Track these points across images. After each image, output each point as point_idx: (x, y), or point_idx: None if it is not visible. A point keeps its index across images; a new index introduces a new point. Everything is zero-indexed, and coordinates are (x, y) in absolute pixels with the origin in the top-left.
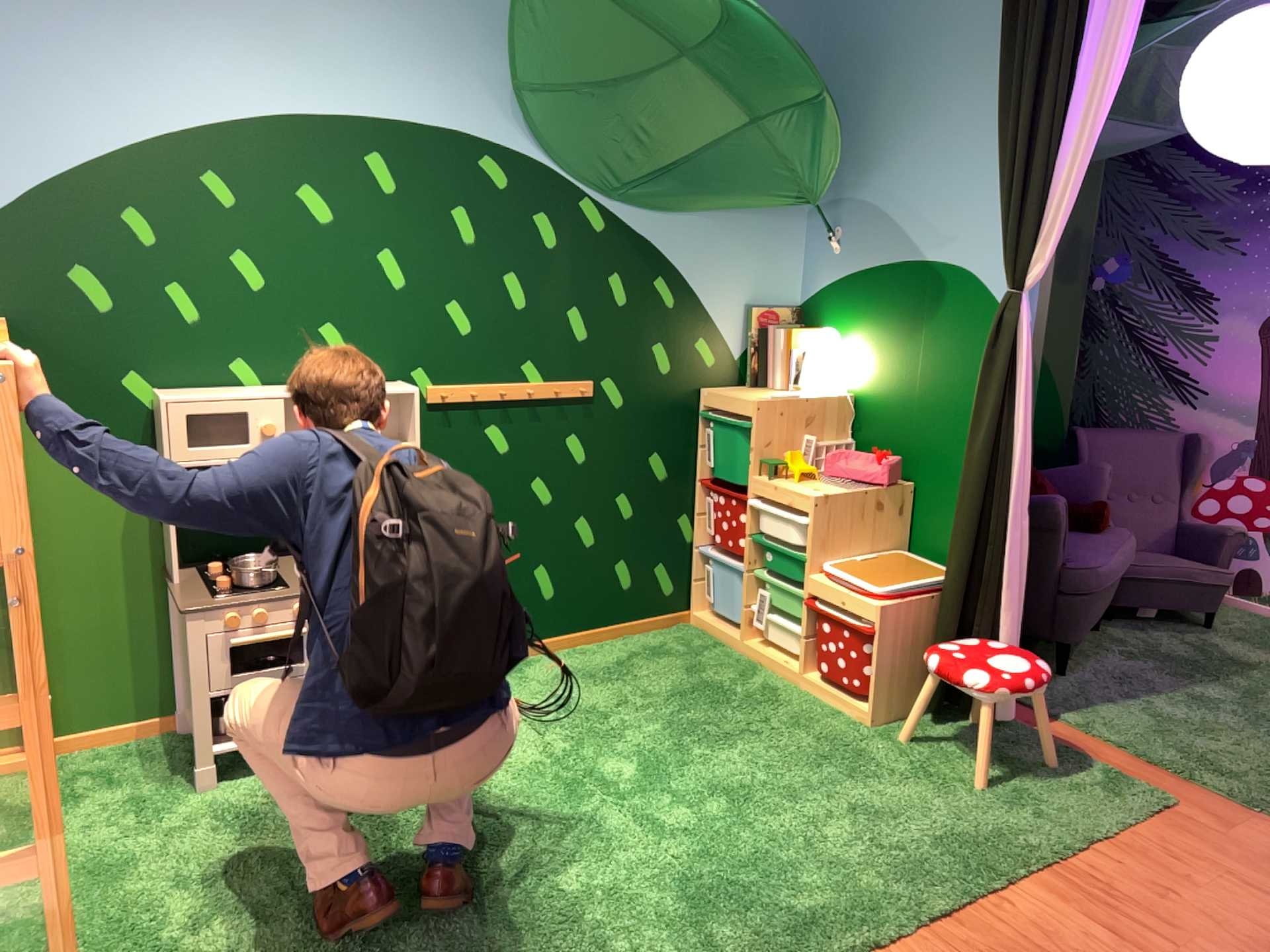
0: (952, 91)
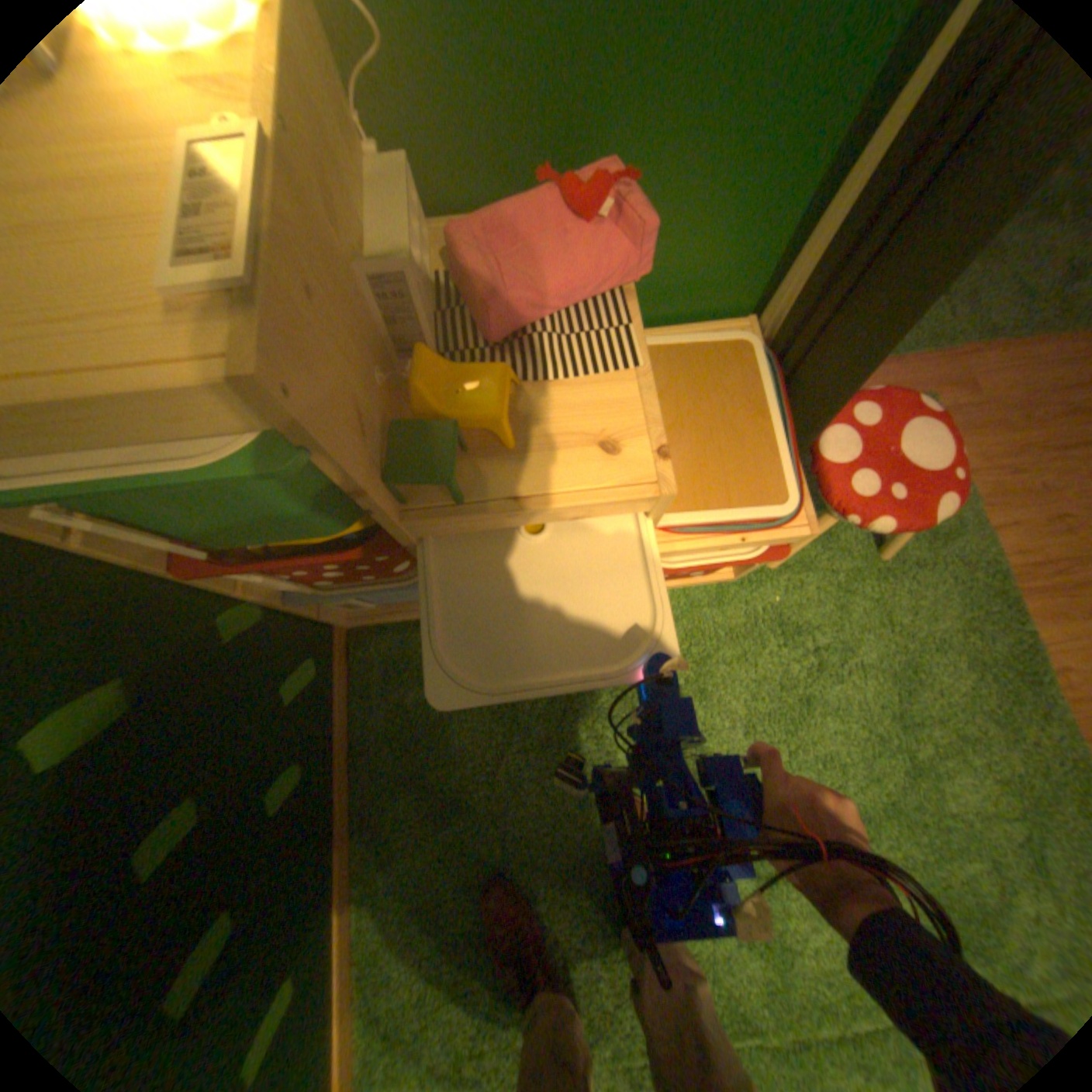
0: None
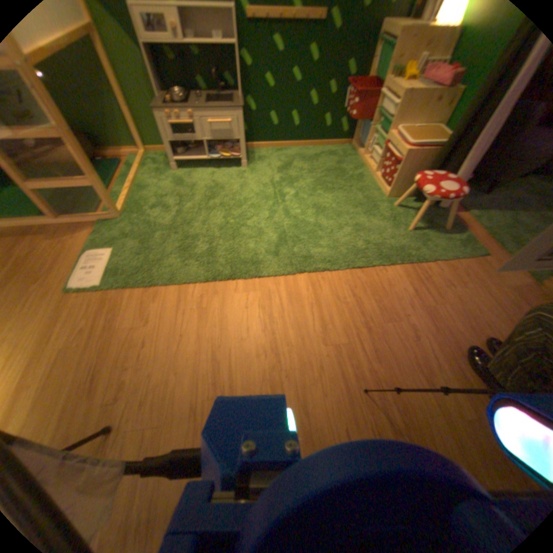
0: None
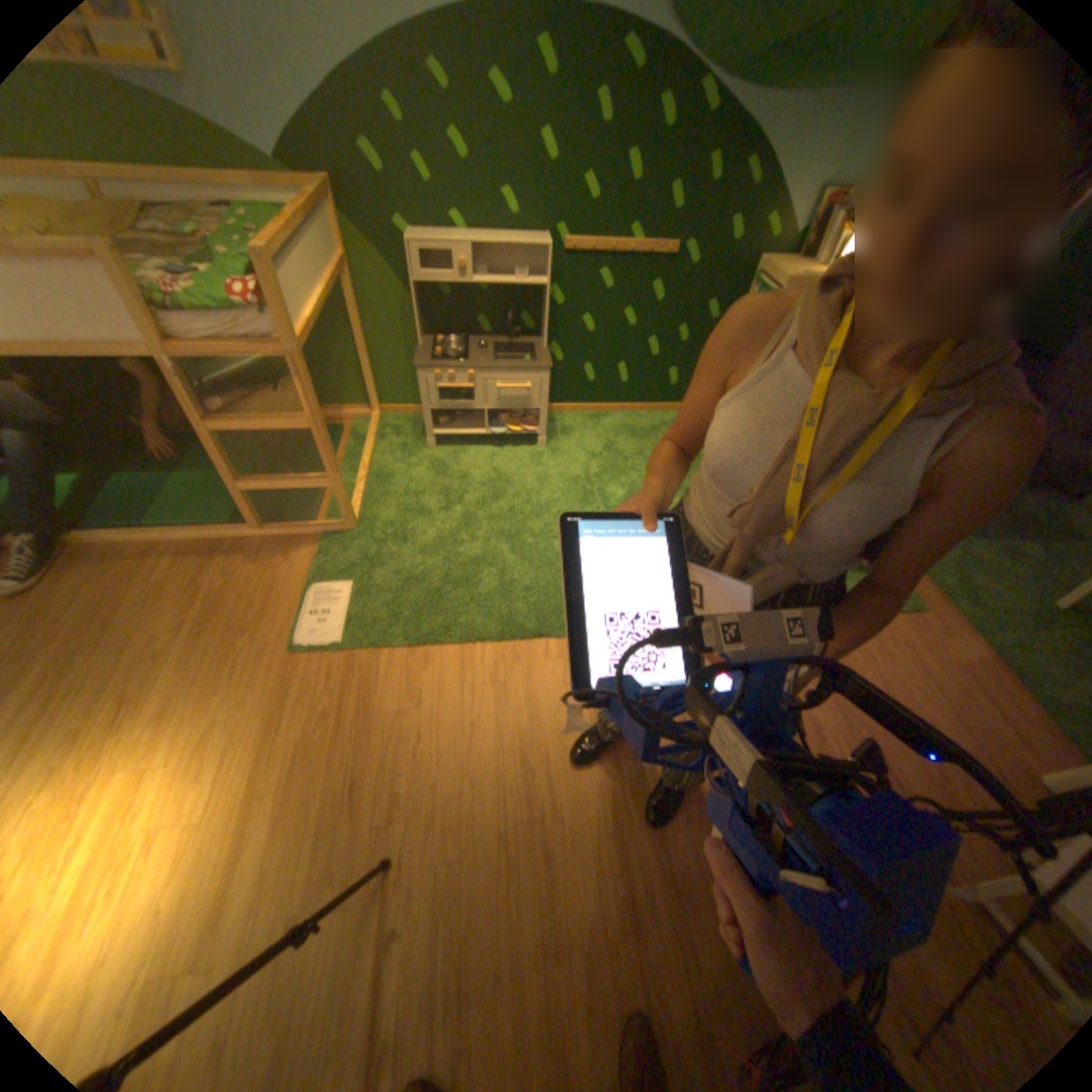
0: None
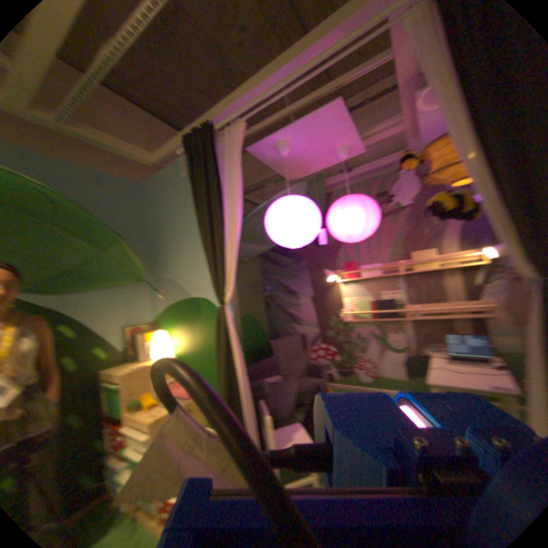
0: (190, 228)
